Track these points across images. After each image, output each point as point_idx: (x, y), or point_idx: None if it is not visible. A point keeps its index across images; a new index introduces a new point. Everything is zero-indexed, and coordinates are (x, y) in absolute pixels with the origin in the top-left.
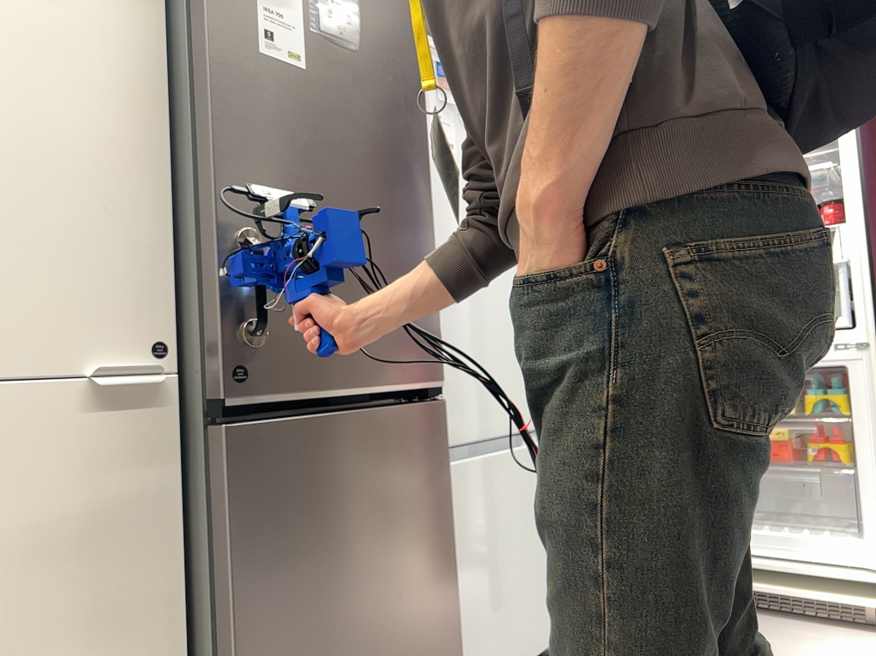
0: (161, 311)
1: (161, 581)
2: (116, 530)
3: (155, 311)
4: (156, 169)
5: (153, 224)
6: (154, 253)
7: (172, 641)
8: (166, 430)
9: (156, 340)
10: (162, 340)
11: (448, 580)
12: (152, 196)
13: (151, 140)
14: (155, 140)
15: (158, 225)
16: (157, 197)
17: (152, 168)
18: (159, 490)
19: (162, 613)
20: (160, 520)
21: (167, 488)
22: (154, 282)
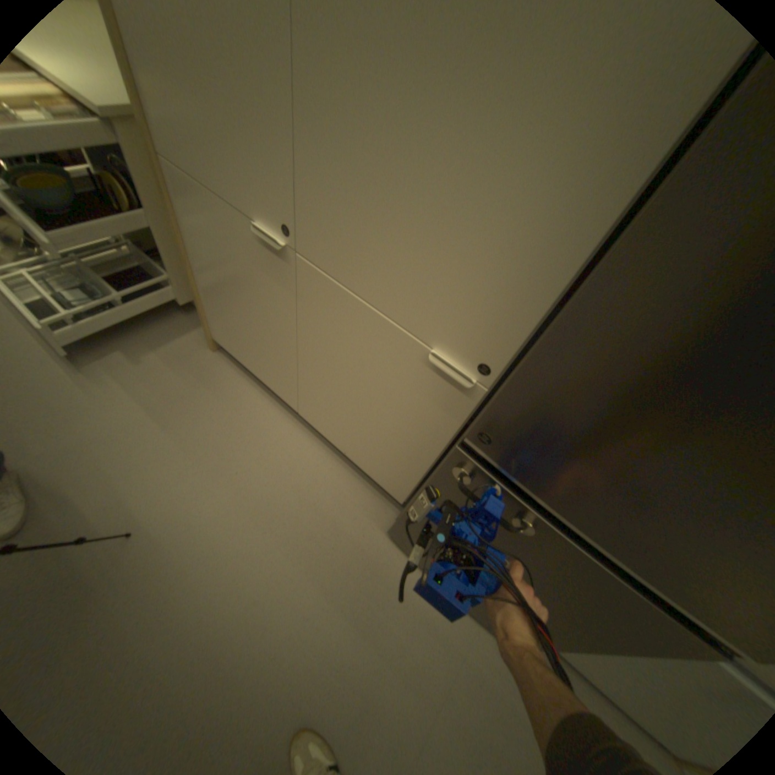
0: (504, 347)
1: (428, 448)
2: (418, 415)
3: (500, 344)
4: (595, 217)
5: (546, 278)
6: (528, 303)
7: (423, 465)
8: (464, 406)
9: (489, 361)
10: (493, 364)
11: (569, 643)
12: (566, 249)
13: (618, 173)
14: (624, 175)
15: (550, 281)
16: (571, 251)
17: (590, 214)
18: (446, 422)
19: (423, 455)
20: (439, 432)
21: (450, 426)
22: (513, 325)
